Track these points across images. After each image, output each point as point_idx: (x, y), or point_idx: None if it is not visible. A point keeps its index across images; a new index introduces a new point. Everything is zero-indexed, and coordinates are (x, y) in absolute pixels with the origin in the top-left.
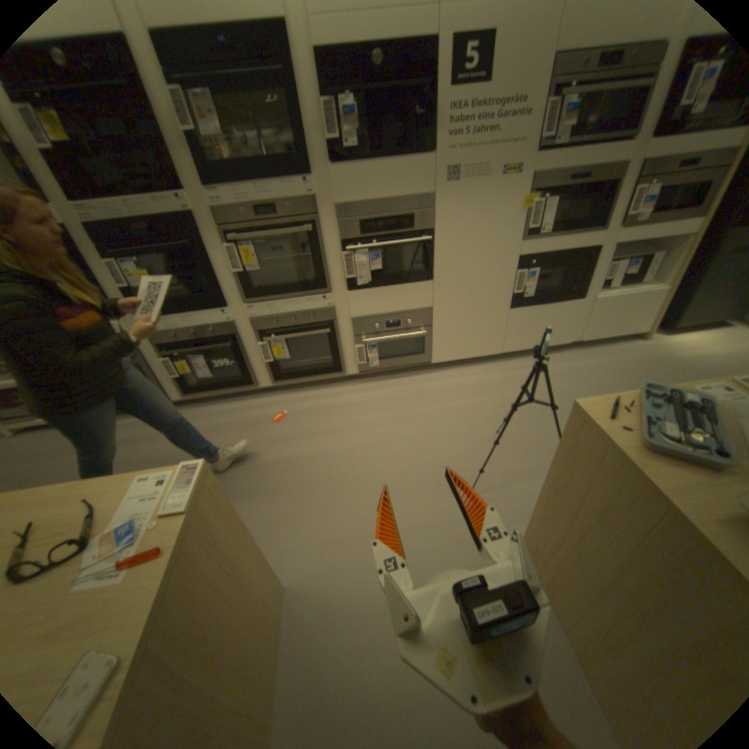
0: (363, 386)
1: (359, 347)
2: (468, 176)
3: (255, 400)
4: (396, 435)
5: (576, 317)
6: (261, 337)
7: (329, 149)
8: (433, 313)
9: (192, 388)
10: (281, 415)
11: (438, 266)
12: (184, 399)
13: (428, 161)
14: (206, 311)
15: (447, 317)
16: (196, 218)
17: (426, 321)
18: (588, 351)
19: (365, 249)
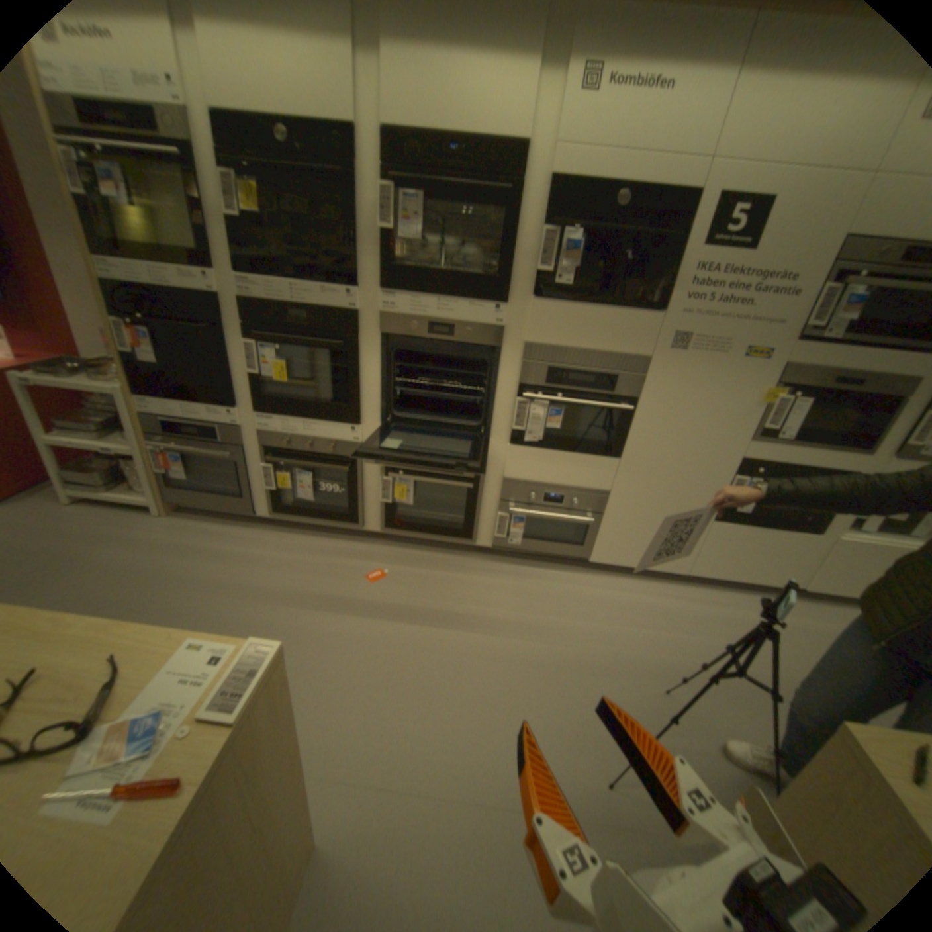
0: (493, 566)
1: (503, 515)
2: (701, 347)
3: (354, 543)
4: (524, 651)
5: (806, 556)
6: (387, 470)
7: (538, 280)
8: (610, 499)
9: (286, 506)
10: (380, 574)
11: (633, 443)
12: (272, 518)
13: (654, 320)
14: (335, 423)
15: (627, 509)
16: (361, 319)
17: (599, 506)
18: (814, 607)
19: (547, 400)
